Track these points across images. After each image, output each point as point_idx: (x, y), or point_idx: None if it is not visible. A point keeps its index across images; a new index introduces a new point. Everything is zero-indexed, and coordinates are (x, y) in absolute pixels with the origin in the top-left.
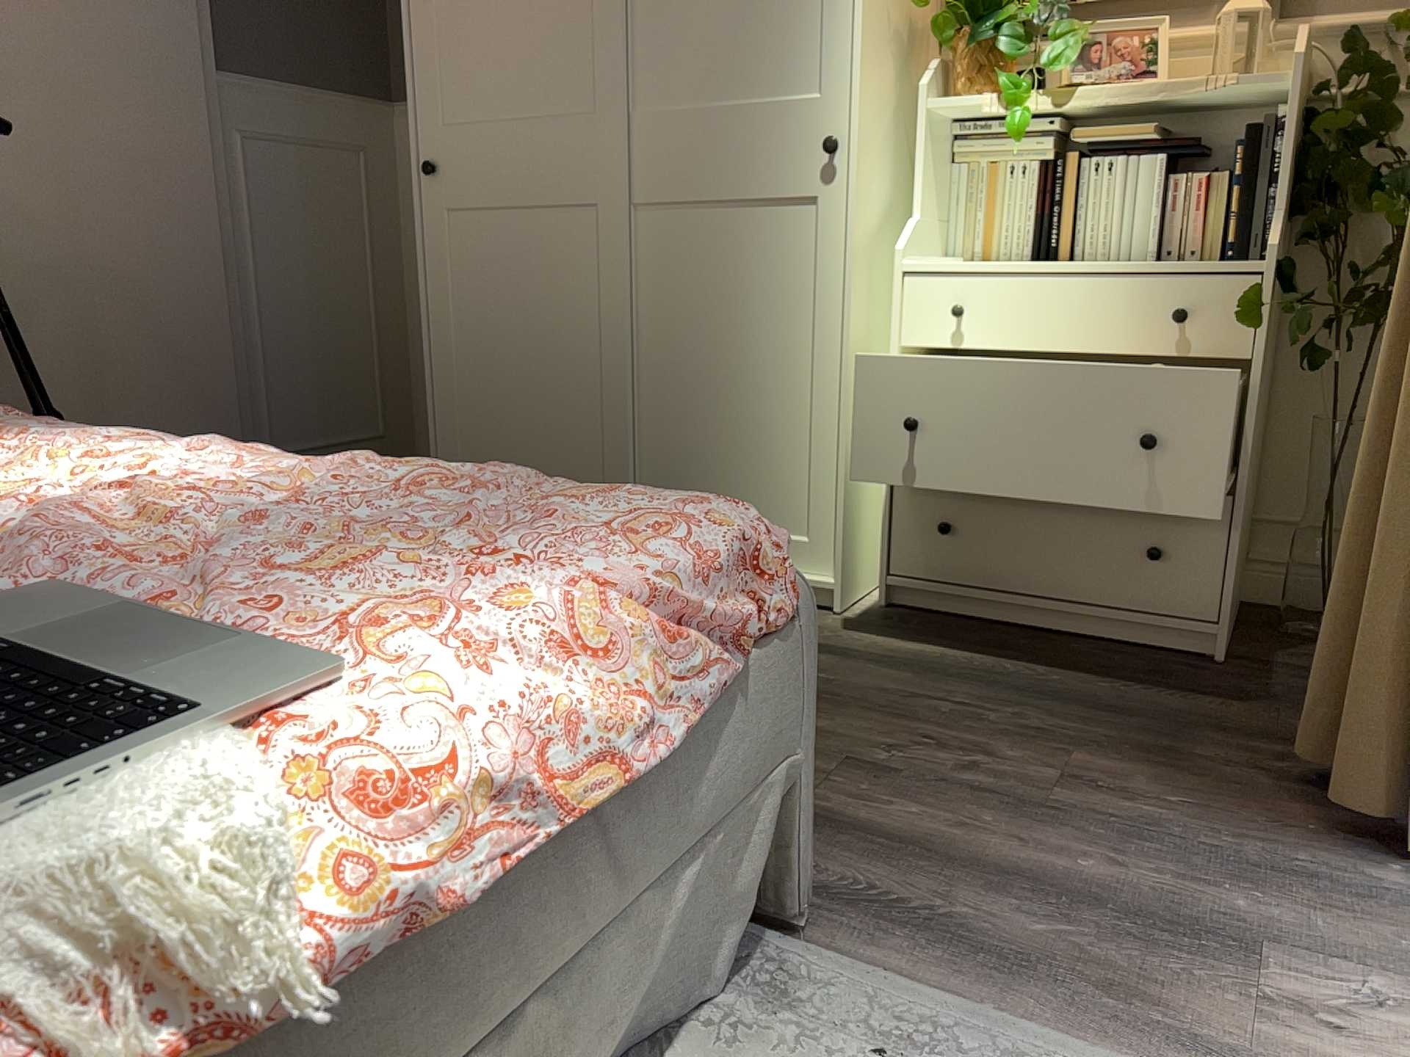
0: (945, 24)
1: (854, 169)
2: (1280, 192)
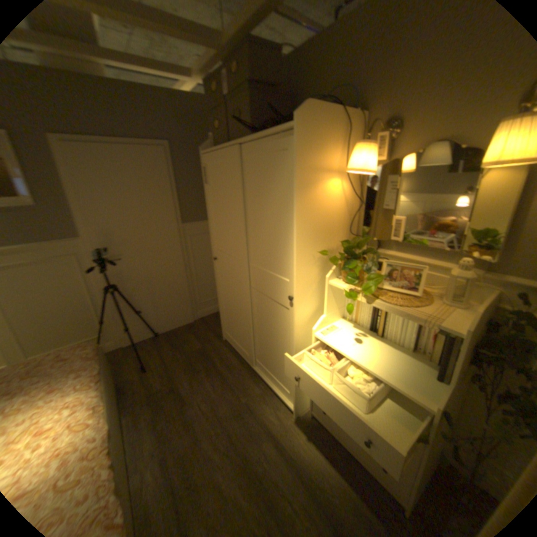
0: (335, 259)
1: (295, 308)
2: (458, 369)
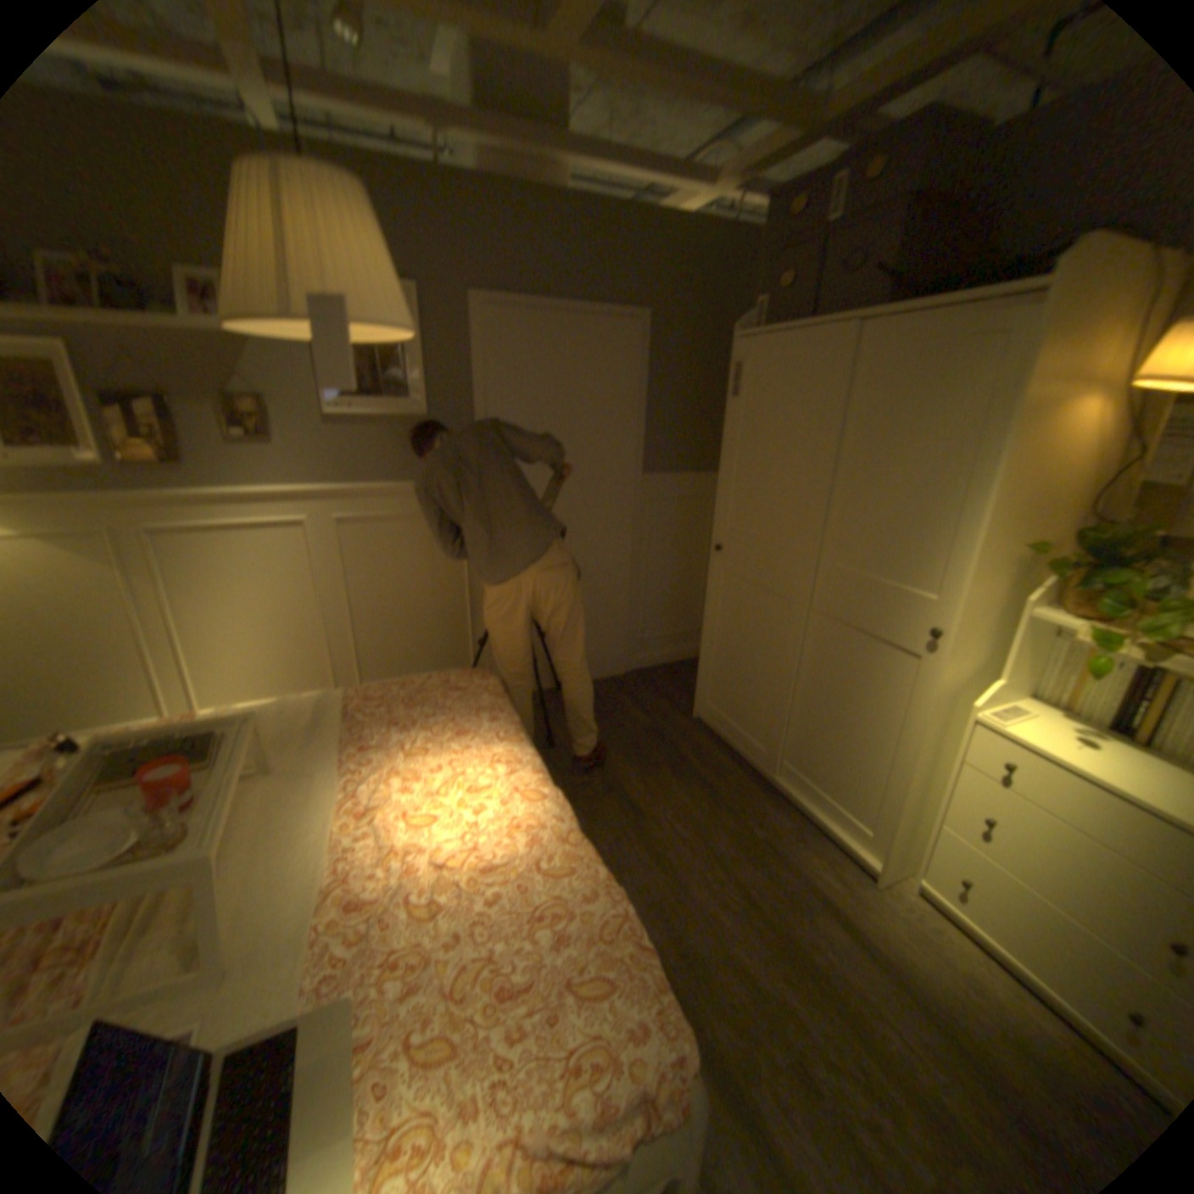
0: (1064, 564)
1: (949, 656)
2: None
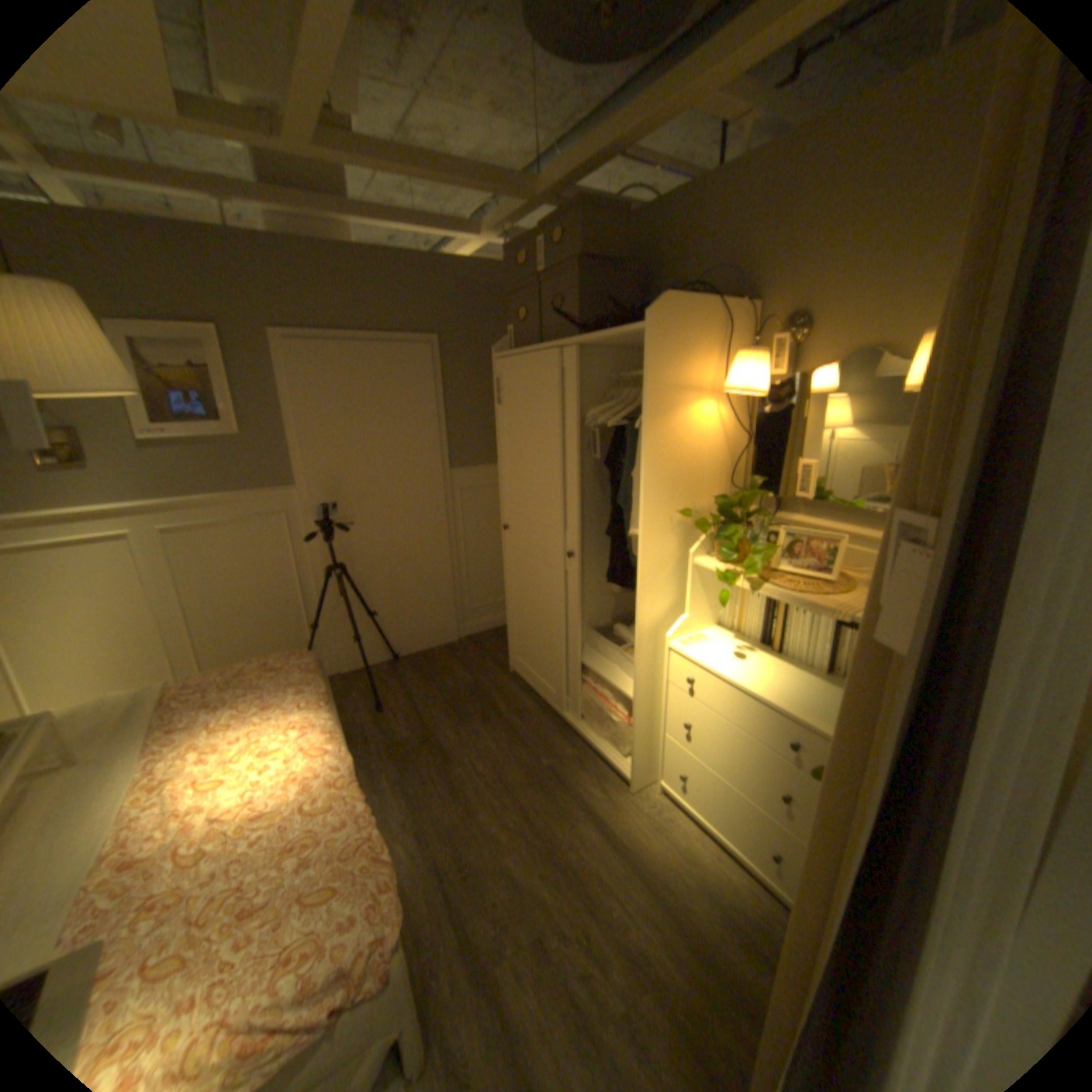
0: (705, 523)
1: (640, 600)
2: None
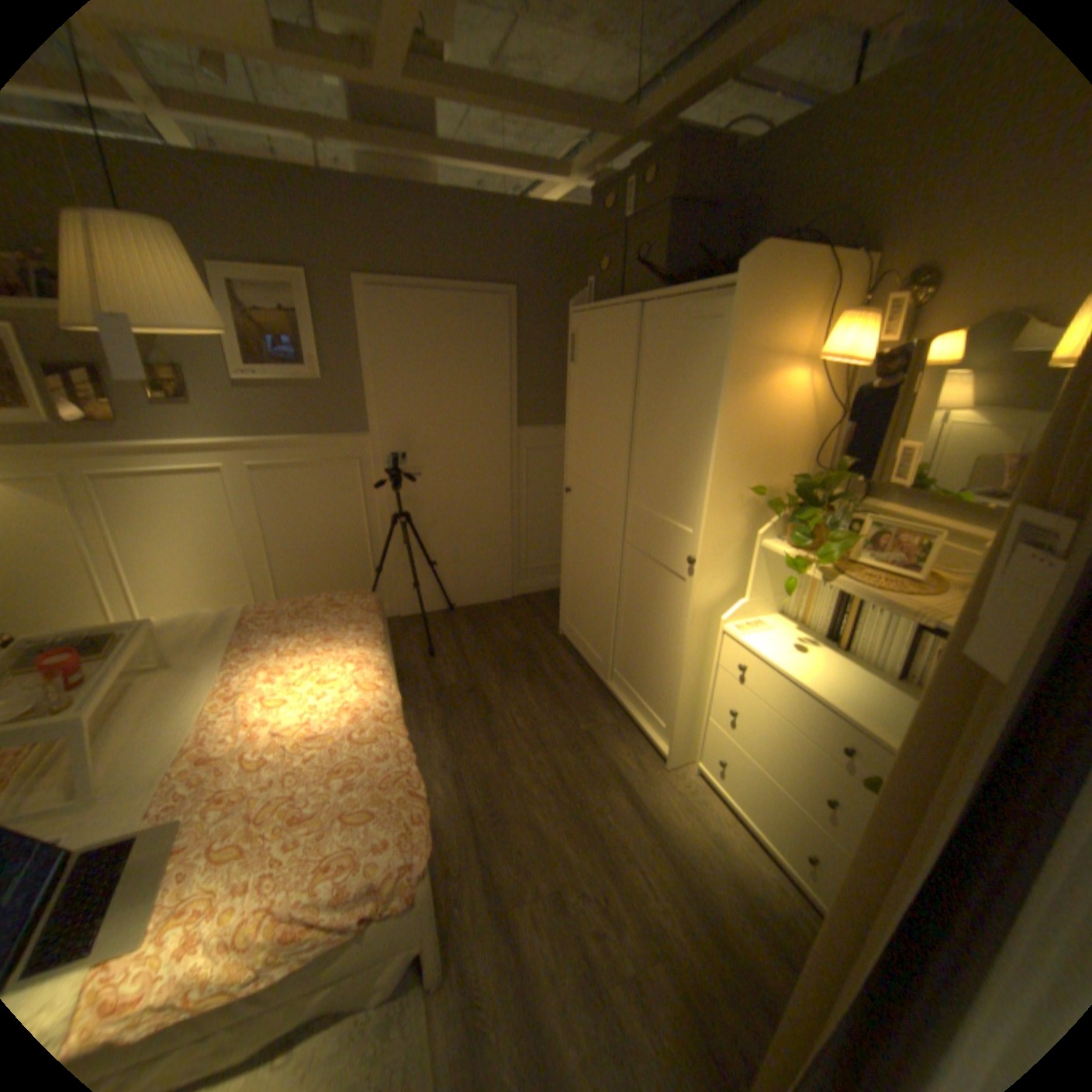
0: (779, 503)
1: (697, 578)
2: None
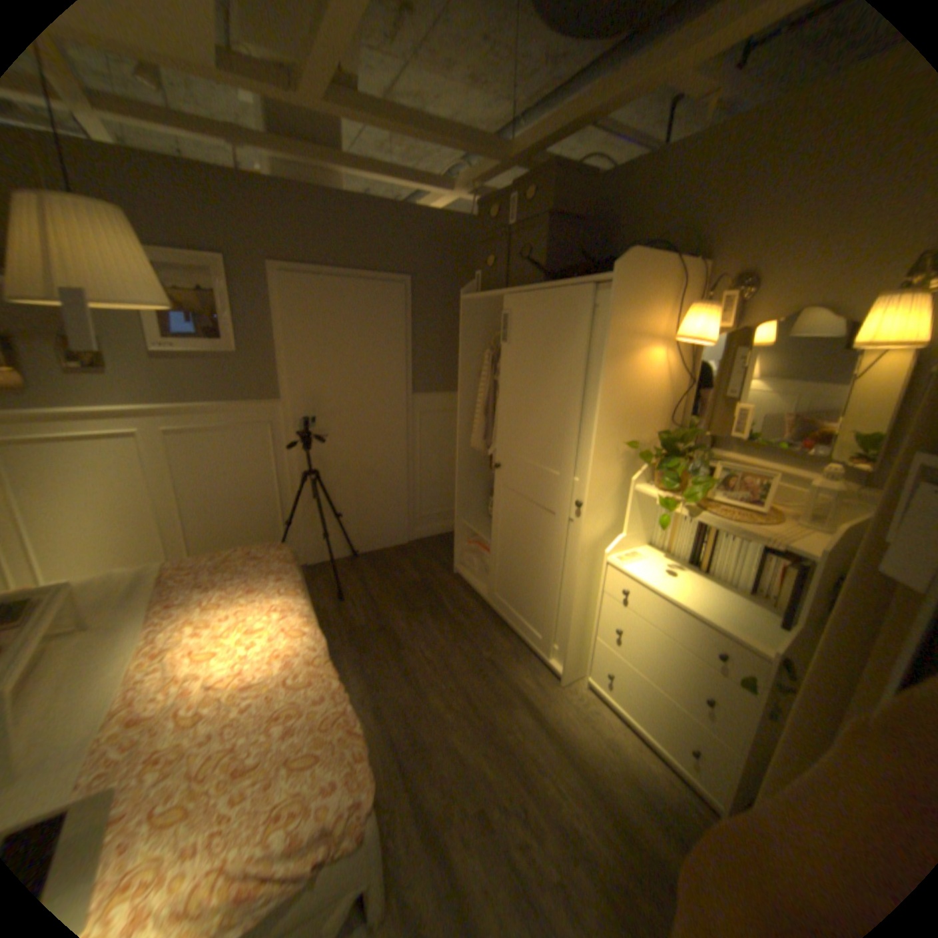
0: (649, 454)
1: (586, 518)
2: (812, 609)
